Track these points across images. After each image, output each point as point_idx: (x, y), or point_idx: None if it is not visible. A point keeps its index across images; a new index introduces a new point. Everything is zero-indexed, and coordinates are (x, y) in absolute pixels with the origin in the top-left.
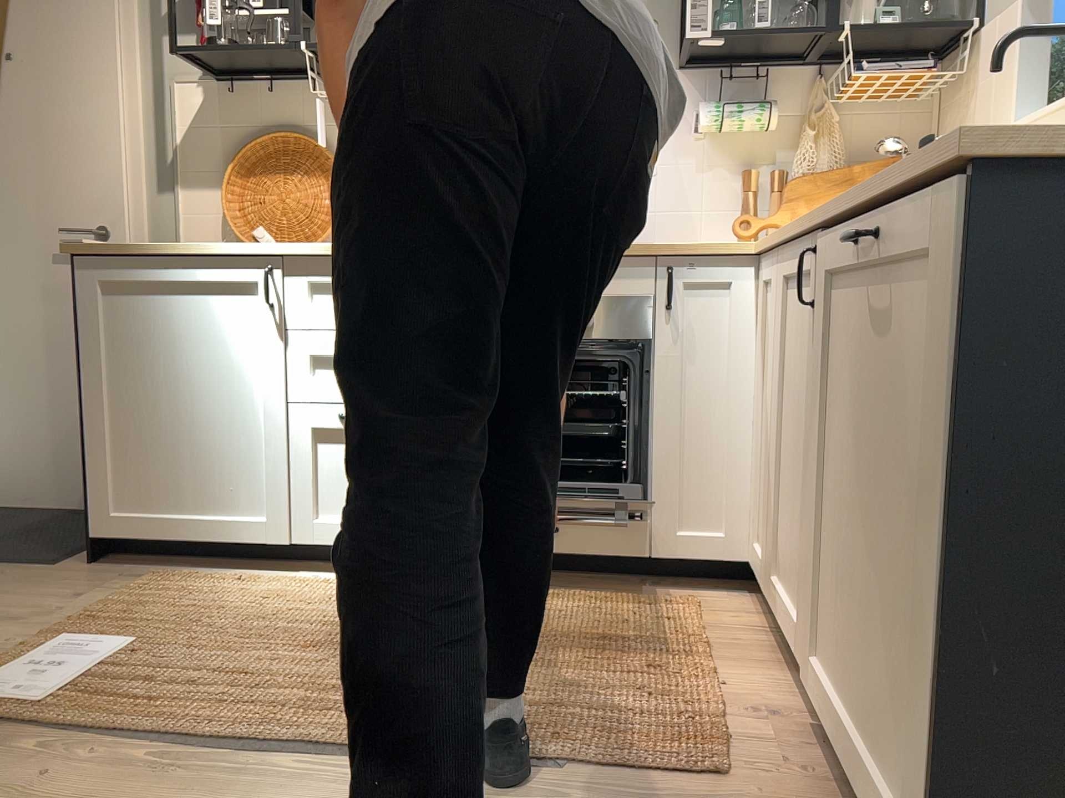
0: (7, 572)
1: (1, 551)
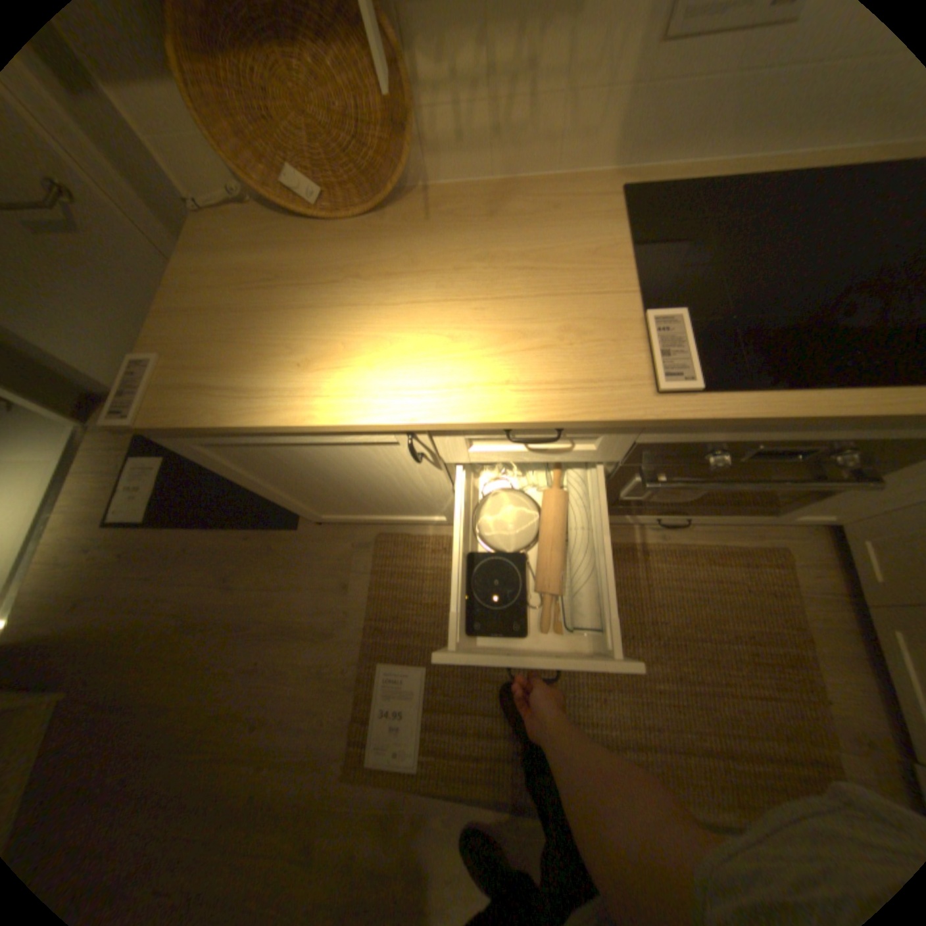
0: (270, 544)
1: (244, 504)
